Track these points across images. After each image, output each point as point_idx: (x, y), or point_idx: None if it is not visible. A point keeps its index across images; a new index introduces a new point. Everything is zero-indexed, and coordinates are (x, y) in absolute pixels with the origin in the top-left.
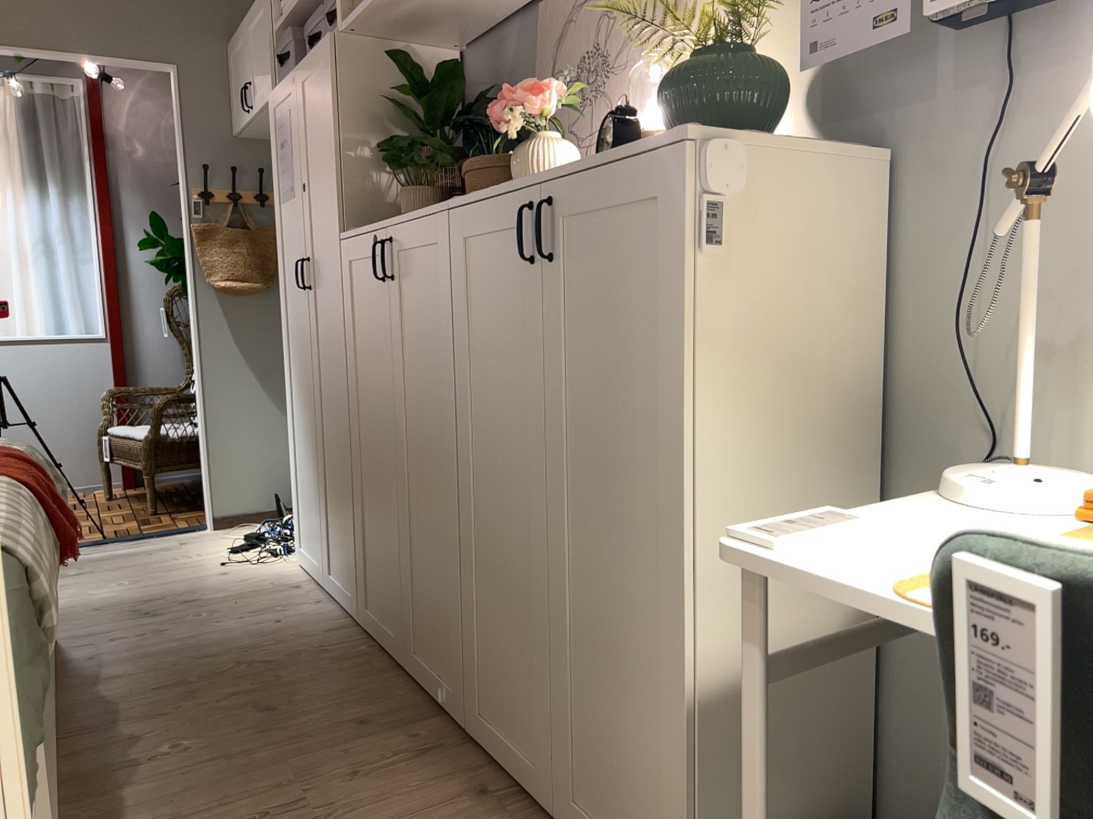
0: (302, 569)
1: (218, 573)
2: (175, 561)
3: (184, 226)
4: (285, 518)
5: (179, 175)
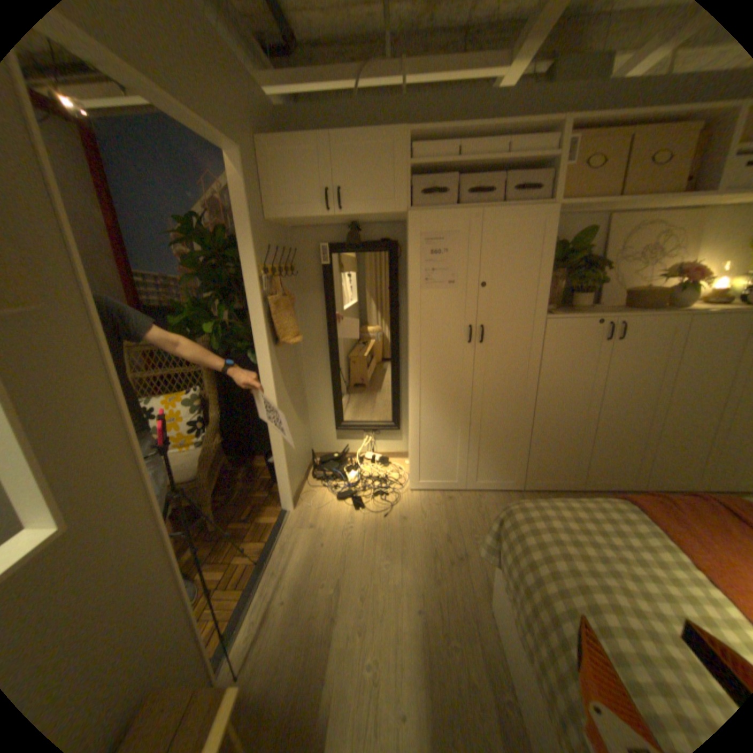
0: (423, 492)
1: (399, 521)
2: (353, 535)
3: (255, 300)
4: (338, 476)
5: (240, 254)
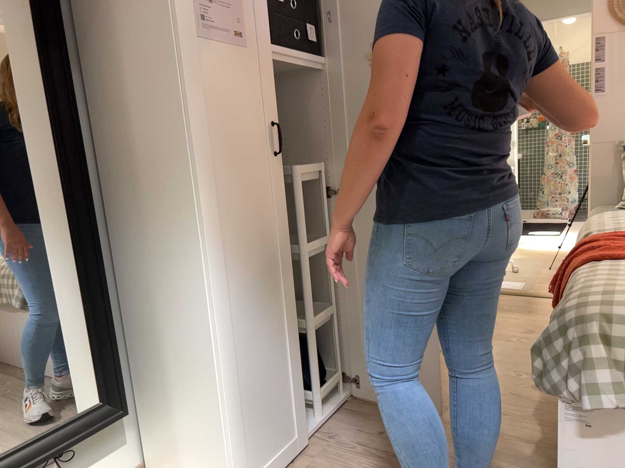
0: None
1: None
2: None
3: None
4: None
5: None
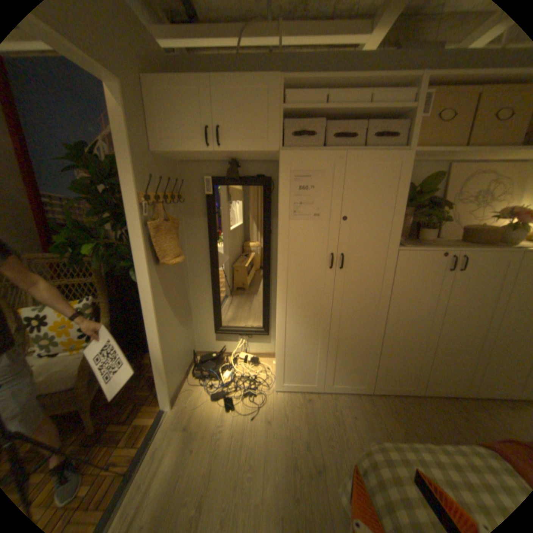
0: (287, 393)
1: (264, 425)
2: (221, 441)
3: (135, 224)
4: (214, 376)
5: (120, 181)
